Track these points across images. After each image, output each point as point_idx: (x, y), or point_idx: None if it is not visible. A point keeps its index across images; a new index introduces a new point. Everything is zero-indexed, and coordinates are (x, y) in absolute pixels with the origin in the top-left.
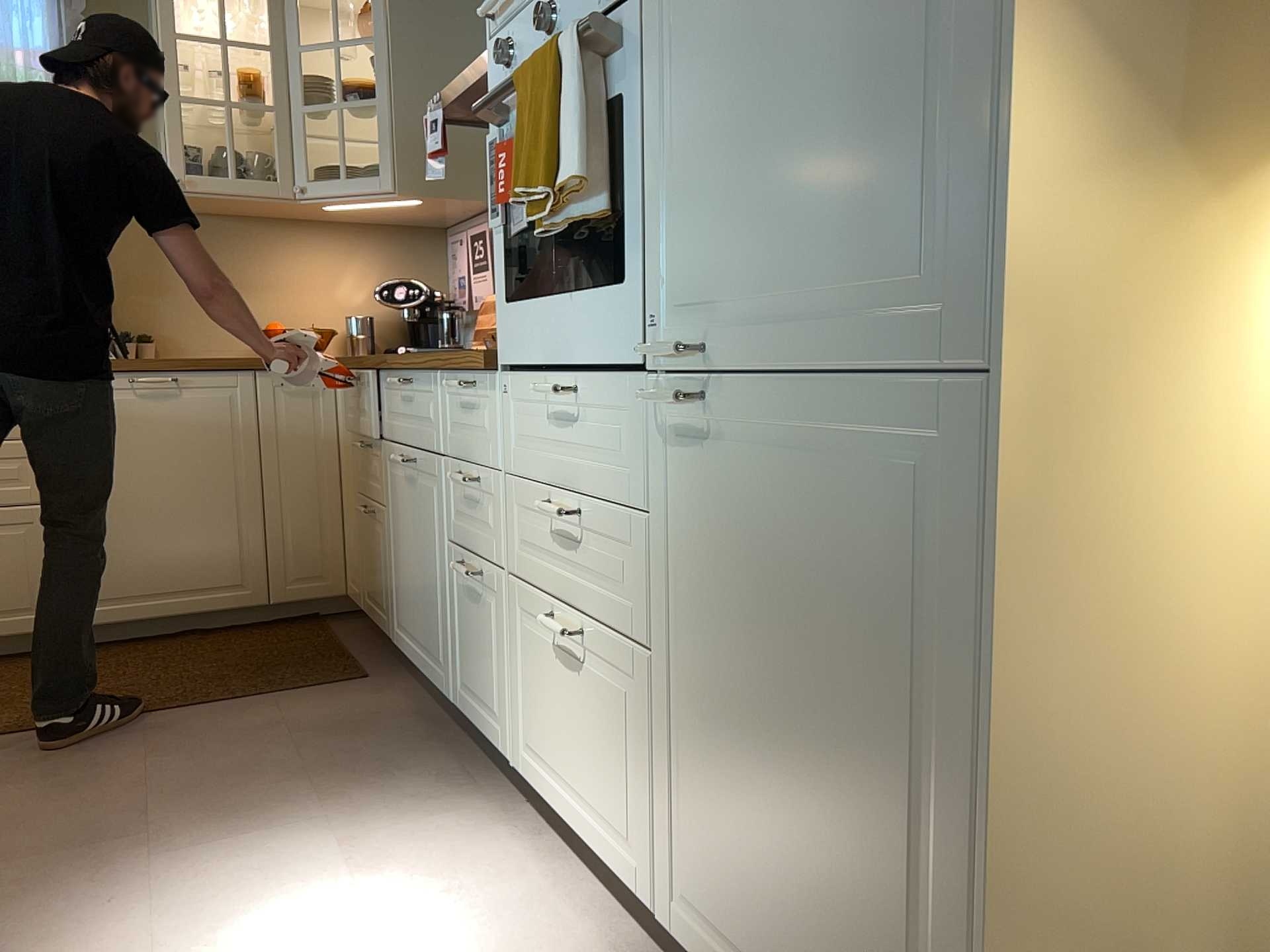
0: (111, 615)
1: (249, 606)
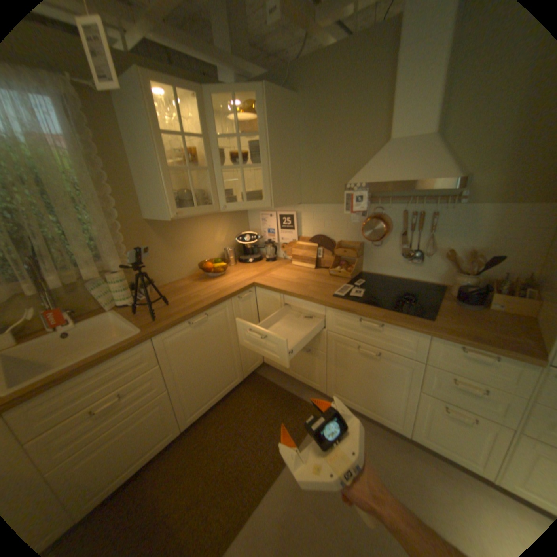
0: (197, 417)
1: (239, 384)
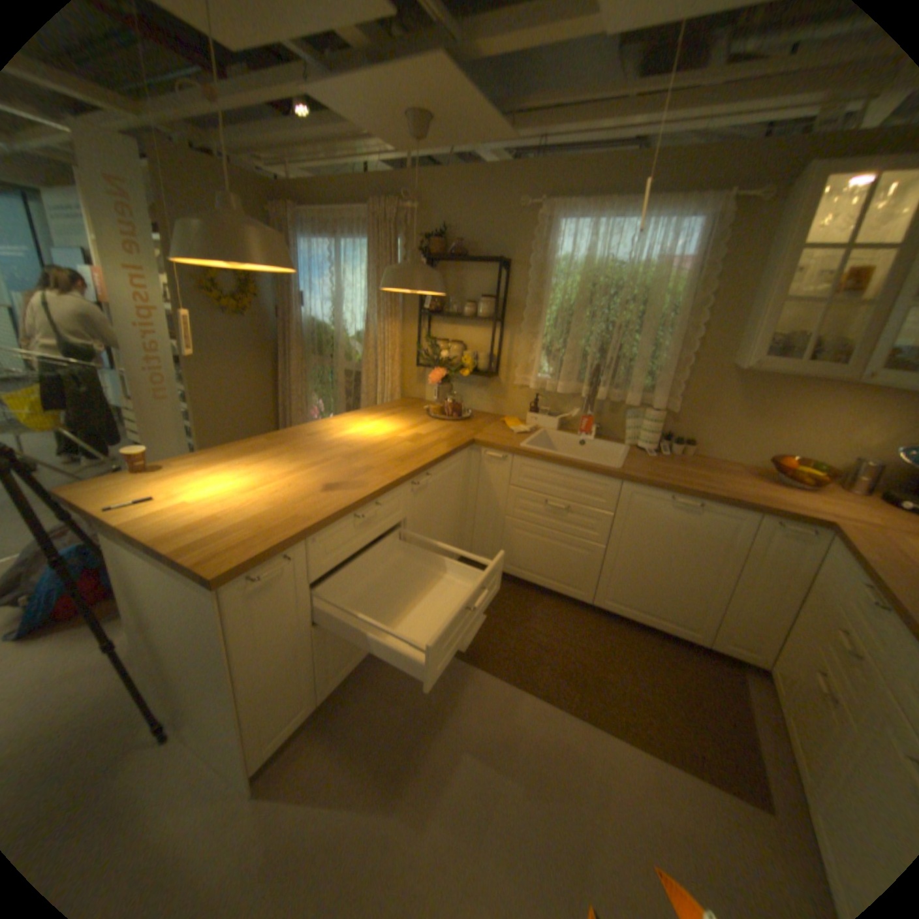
0: (617, 610)
1: (698, 644)
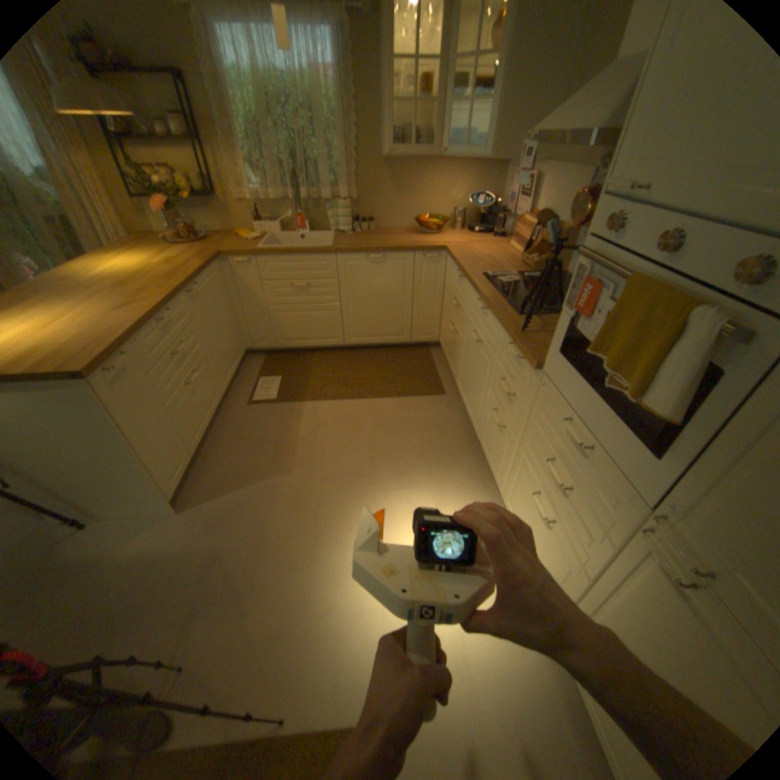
0: (358, 342)
1: (403, 343)
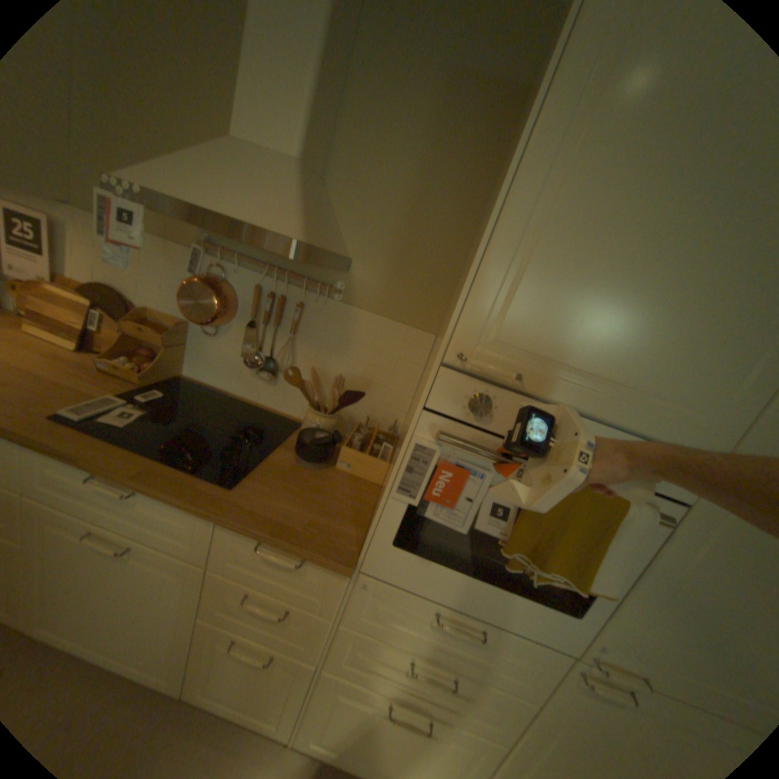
0: None
1: None
